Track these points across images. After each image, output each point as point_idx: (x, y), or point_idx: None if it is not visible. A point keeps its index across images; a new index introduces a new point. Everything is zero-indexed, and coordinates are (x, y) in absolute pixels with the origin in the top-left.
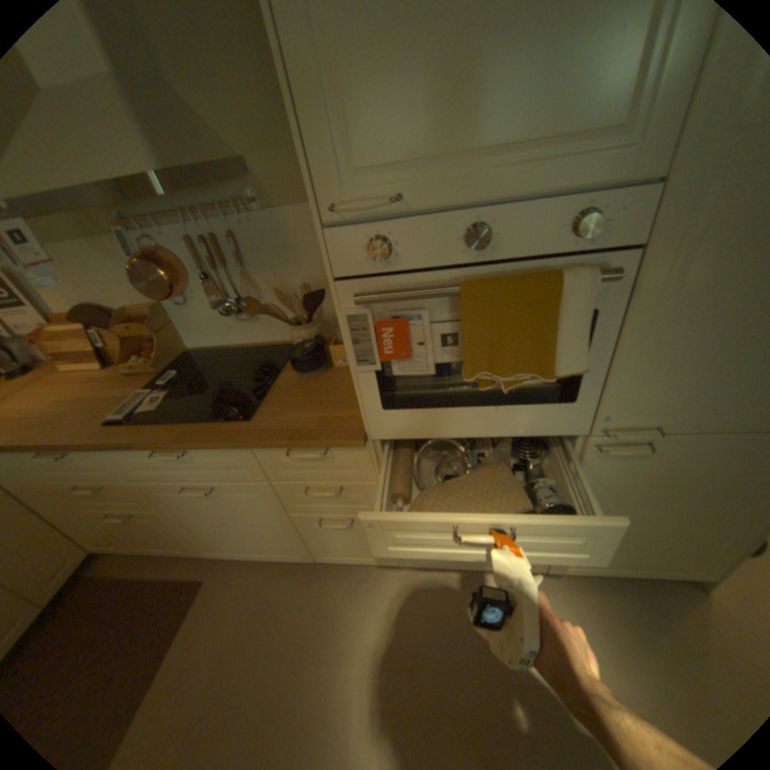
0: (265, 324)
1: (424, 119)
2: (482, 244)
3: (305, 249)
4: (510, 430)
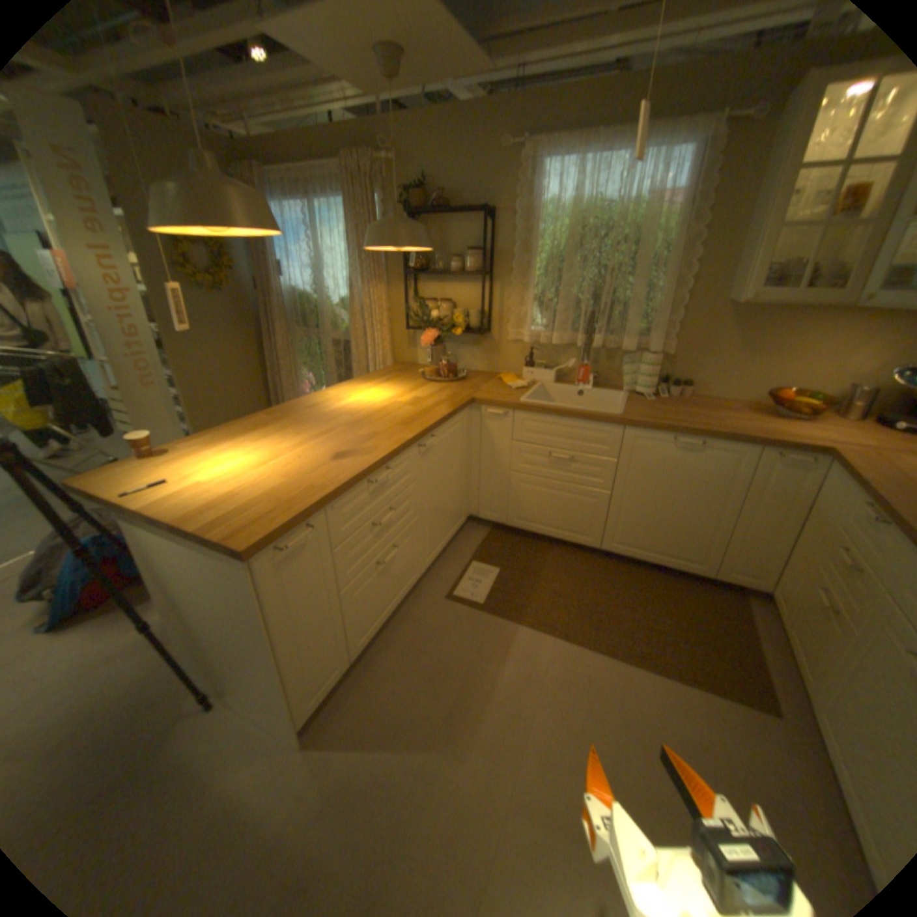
0: None
1: None
2: None
3: None
4: None
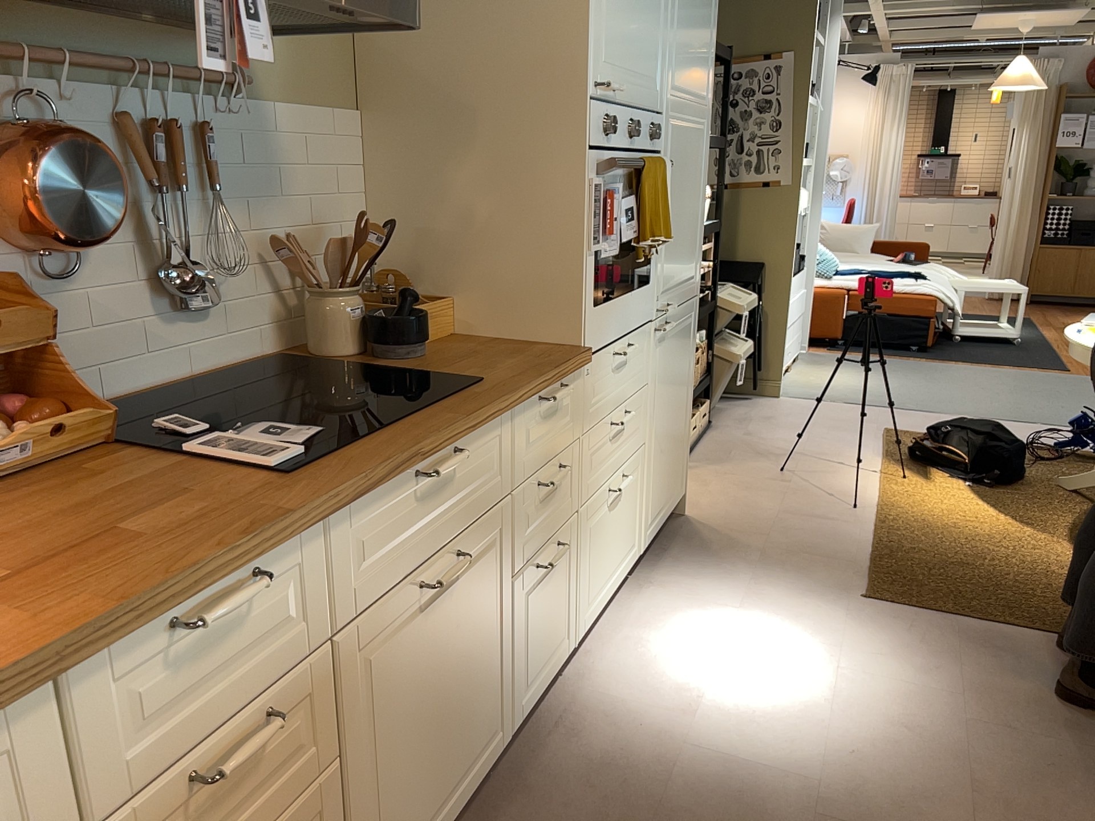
0: (219, 324)
1: (623, 49)
2: (634, 137)
3: (298, 176)
4: (635, 321)
